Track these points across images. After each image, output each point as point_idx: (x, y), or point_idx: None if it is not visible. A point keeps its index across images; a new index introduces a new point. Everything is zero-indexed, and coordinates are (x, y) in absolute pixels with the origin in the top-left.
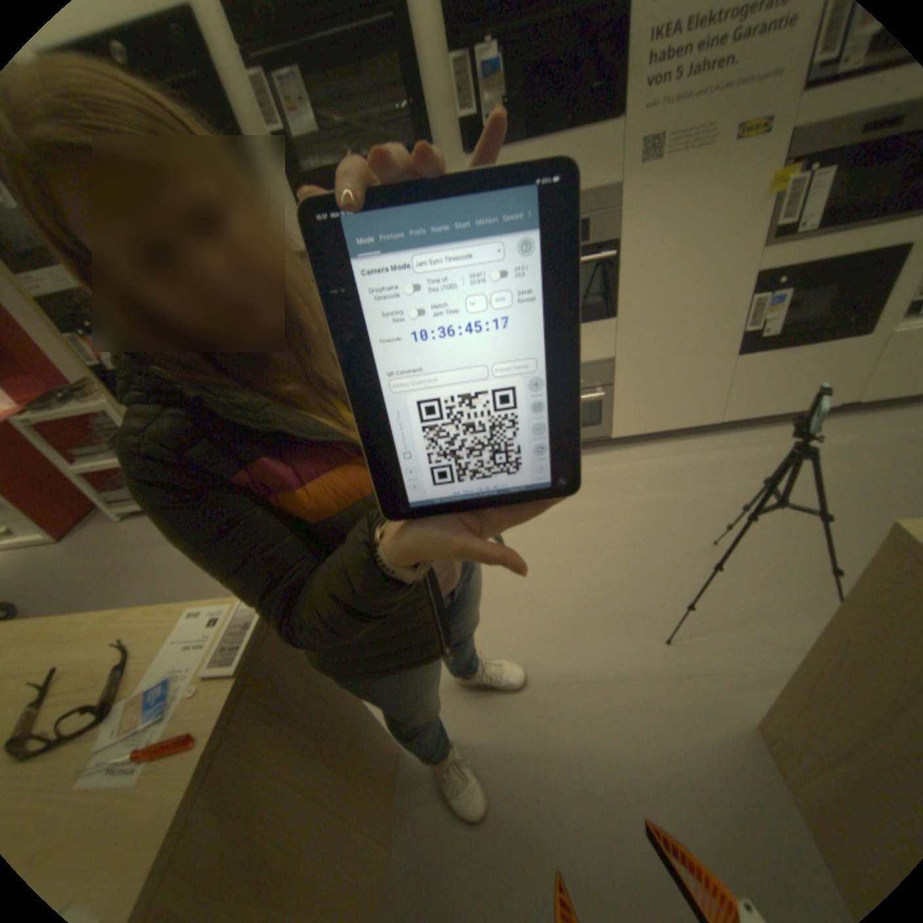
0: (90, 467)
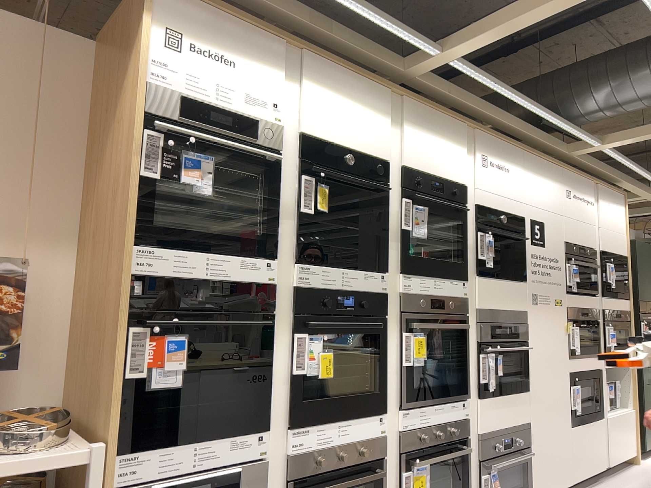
0: None
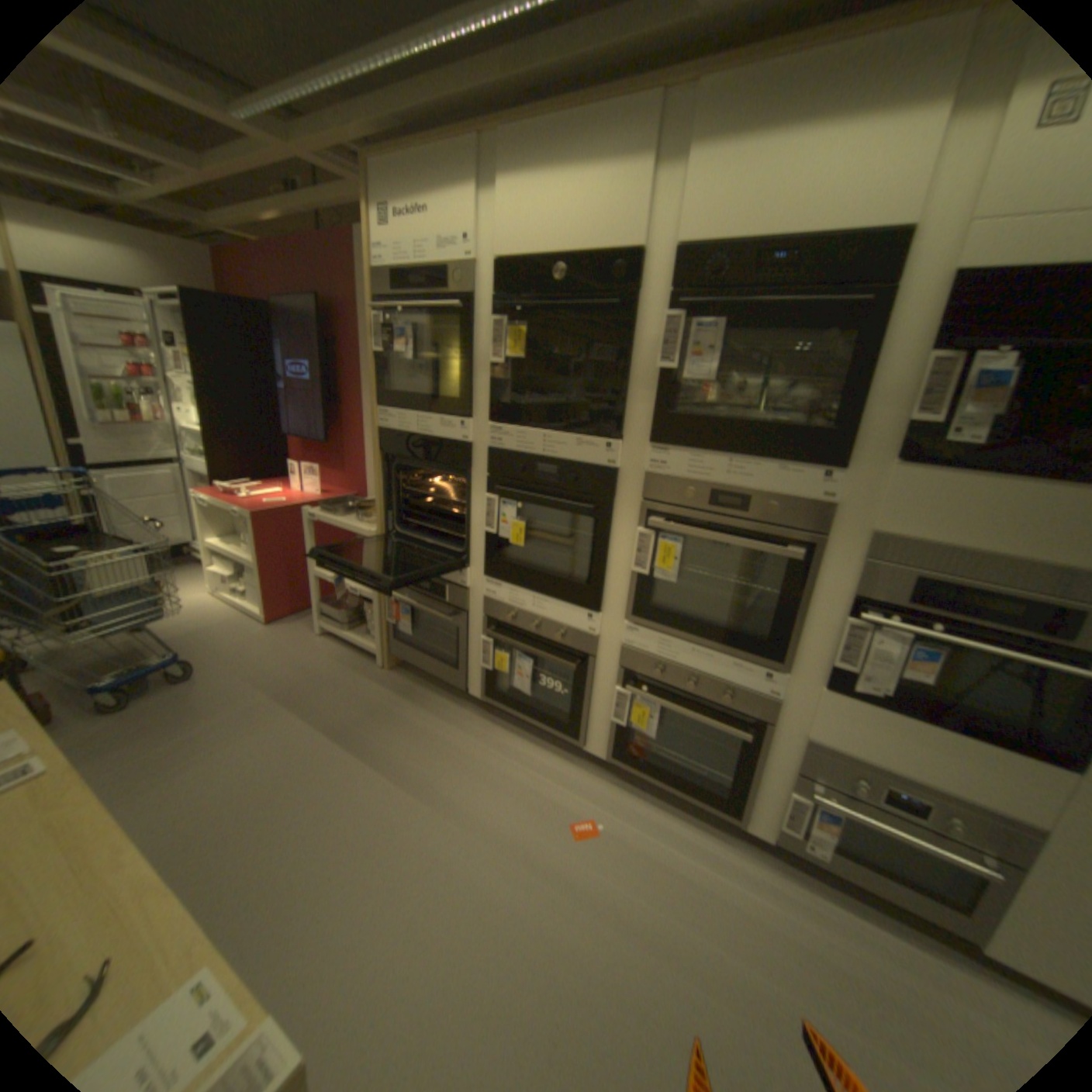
0: (331, 577)
